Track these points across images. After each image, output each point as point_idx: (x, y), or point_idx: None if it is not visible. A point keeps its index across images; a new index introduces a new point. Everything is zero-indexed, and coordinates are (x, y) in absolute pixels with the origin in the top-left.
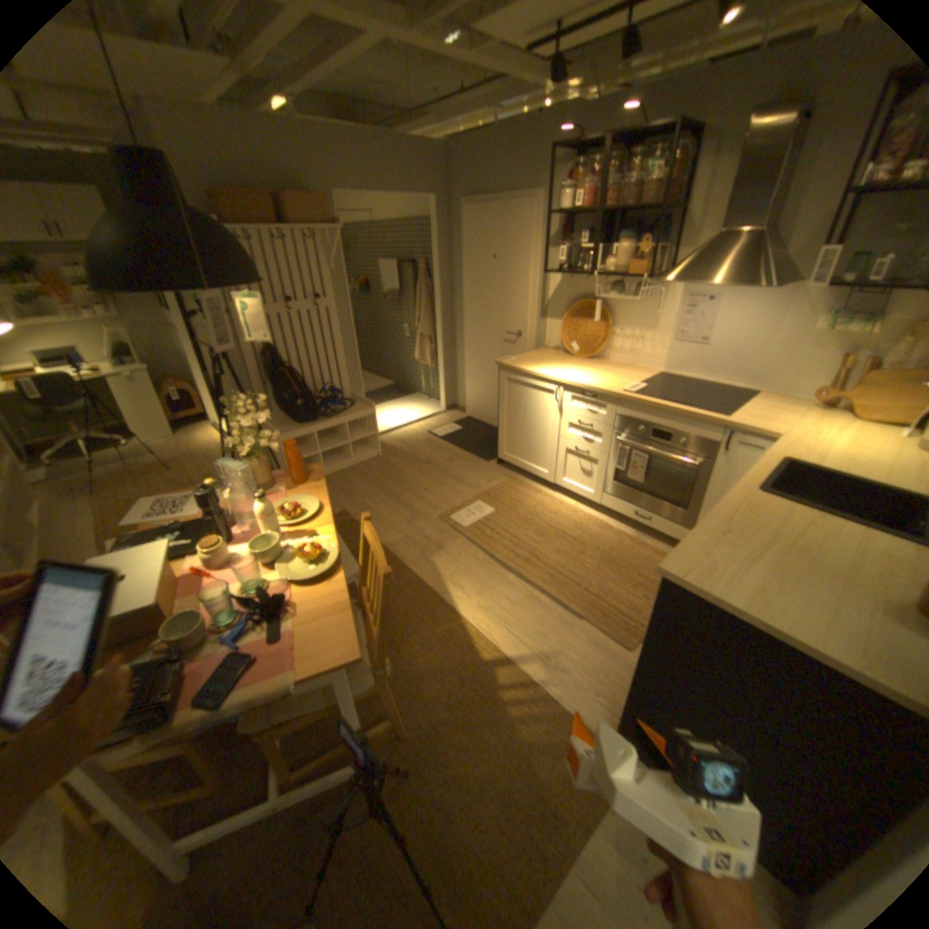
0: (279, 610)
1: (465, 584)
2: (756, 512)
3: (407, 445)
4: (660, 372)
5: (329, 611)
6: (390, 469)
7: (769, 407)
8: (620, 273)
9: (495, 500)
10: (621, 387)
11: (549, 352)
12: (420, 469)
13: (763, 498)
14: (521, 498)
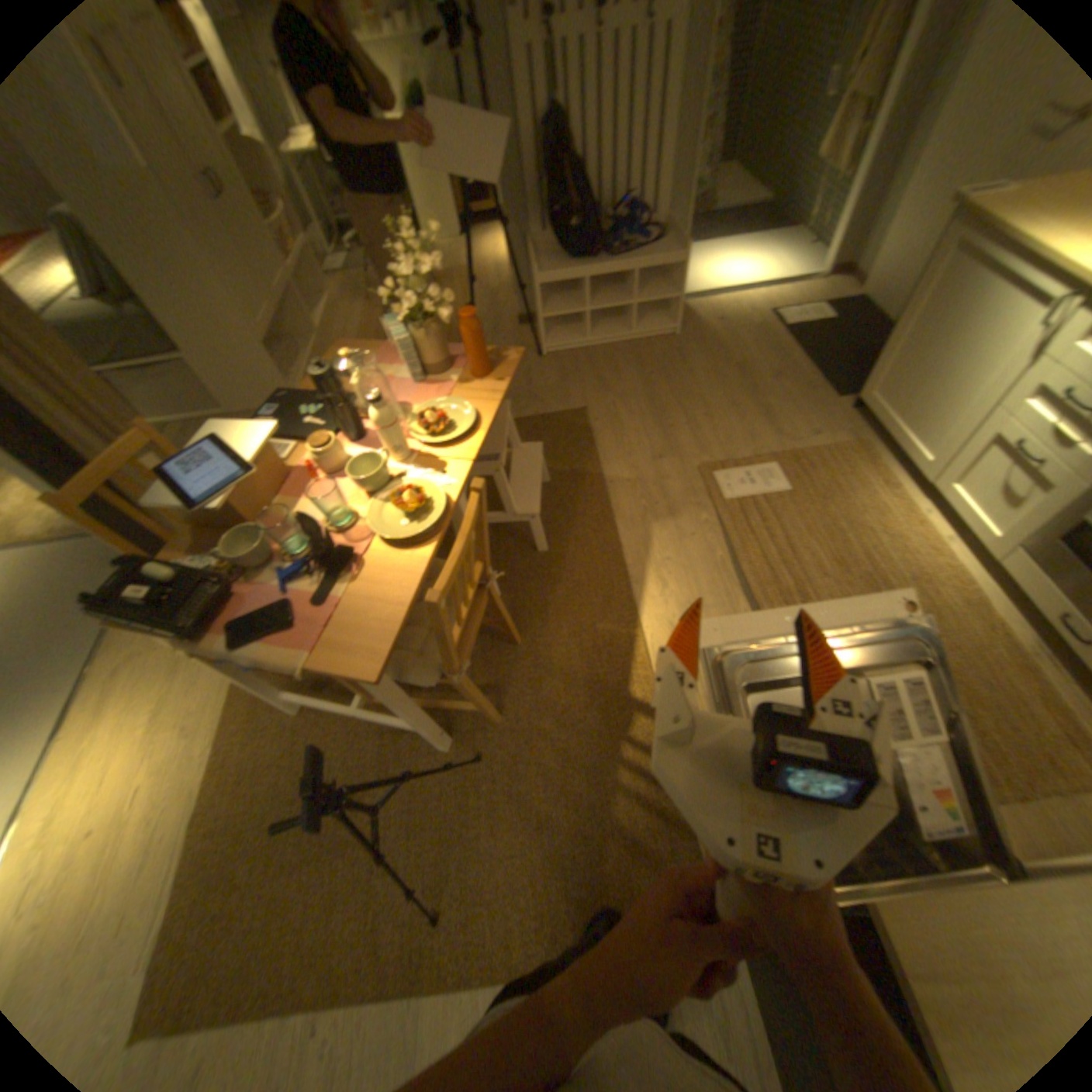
0: (346, 564)
1: (673, 584)
2: None
3: (725, 327)
4: None
5: (386, 596)
6: (676, 363)
7: None
8: None
9: (803, 472)
10: None
11: None
12: (720, 376)
13: None
14: (853, 486)
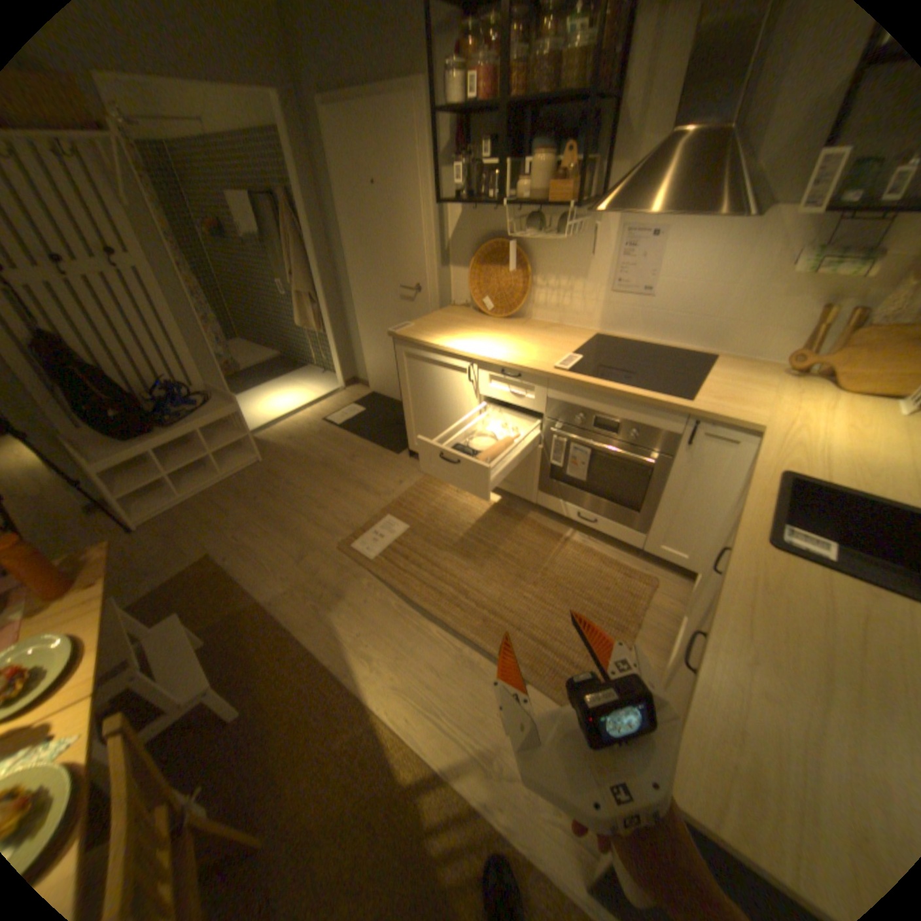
0: None
1: (374, 651)
2: (782, 599)
3: (295, 441)
4: (594, 332)
5: None
6: (272, 480)
7: (734, 379)
8: (536, 200)
9: (408, 511)
10: (550, 361)
11: (457, 311)
12: (312, 475)
13: (782, 563)
14: (441, 503)
